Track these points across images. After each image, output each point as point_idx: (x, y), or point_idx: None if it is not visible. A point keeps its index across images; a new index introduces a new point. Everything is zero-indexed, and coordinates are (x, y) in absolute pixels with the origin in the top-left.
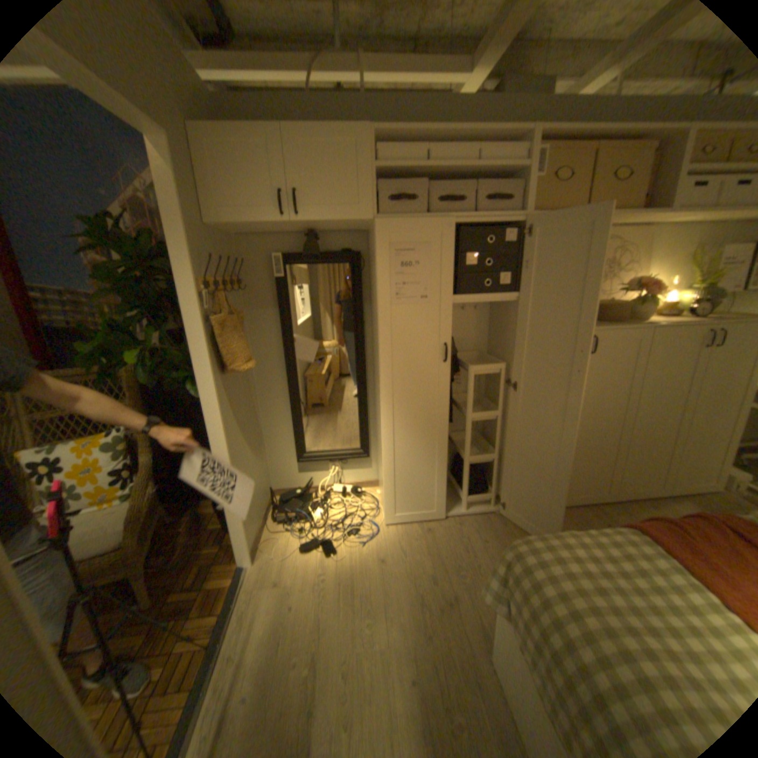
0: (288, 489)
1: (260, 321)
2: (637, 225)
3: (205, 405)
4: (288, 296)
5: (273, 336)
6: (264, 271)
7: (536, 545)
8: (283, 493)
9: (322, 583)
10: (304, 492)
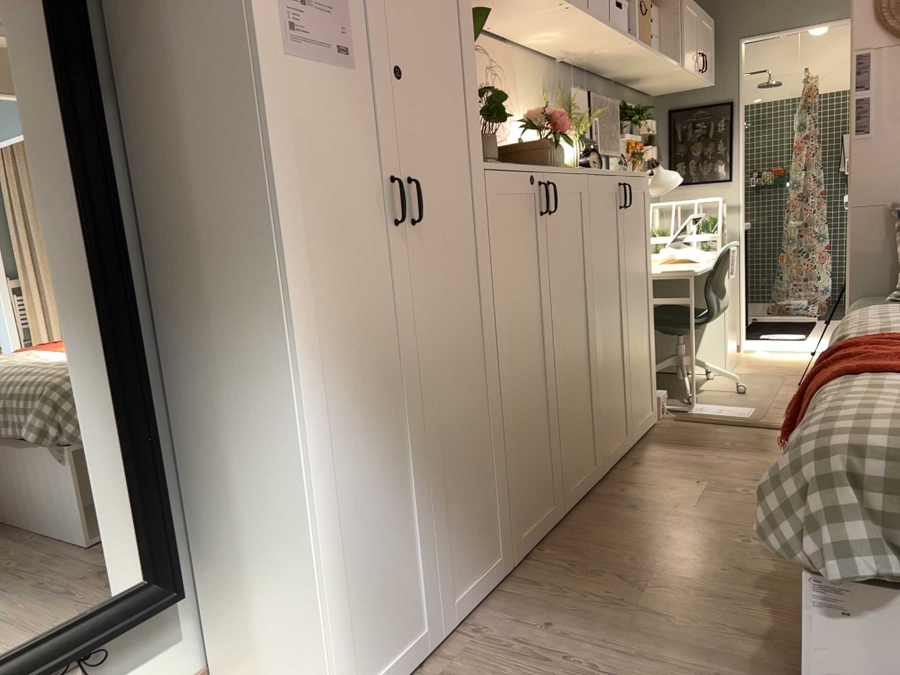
0: None
1: None
2: (494, 38)
3: None
4: None
5: None
6: None
7: (831, 440)
8: None
9: None
10: None
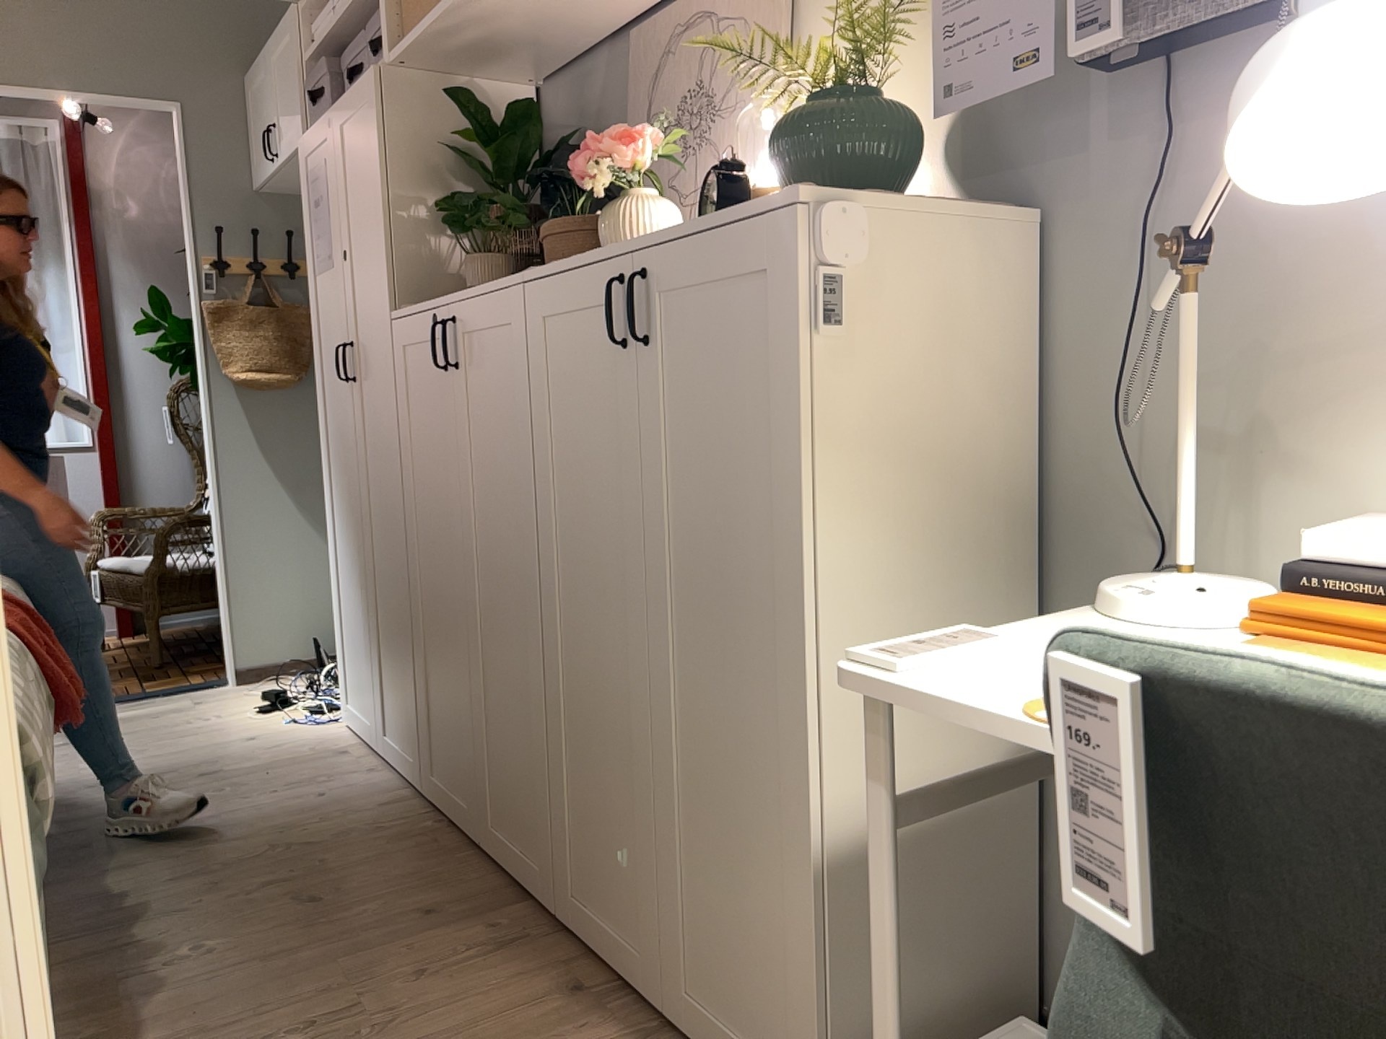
0: None
1: None
2: None
3: (201, 416)
4: None
5: None
6: None
7: None
8: None
9: (201, 720)
10: None
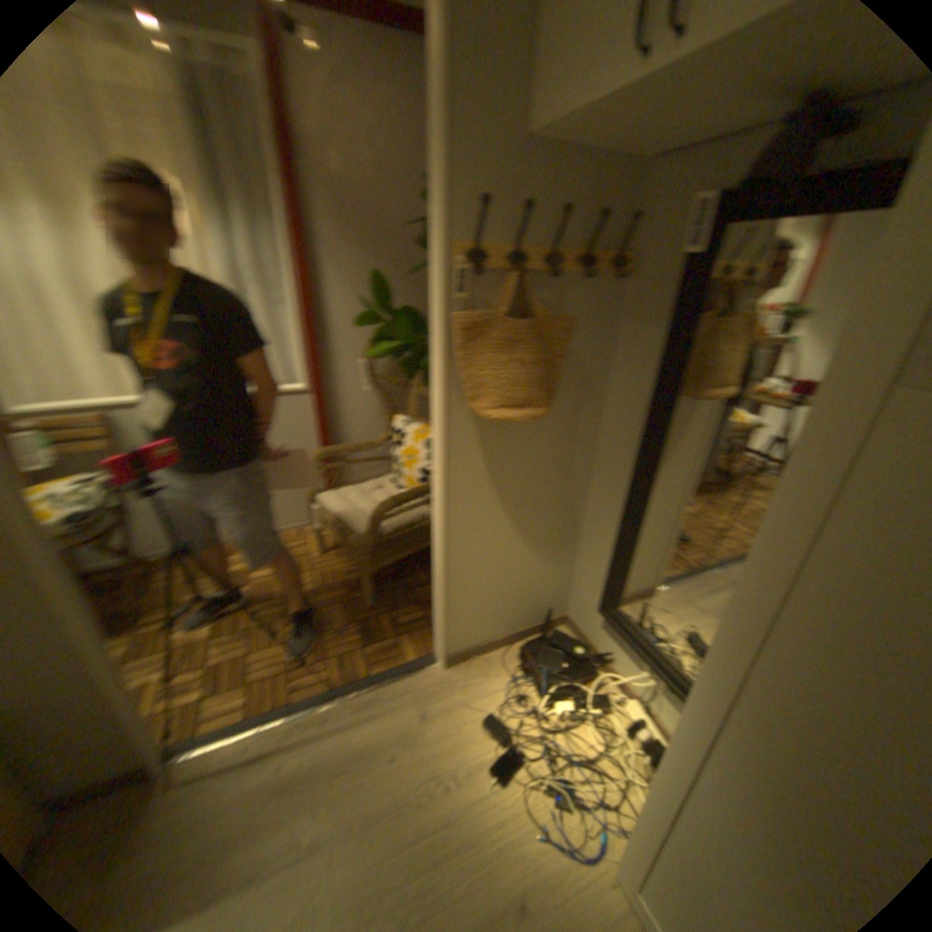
0: (583, 637)
1: (640, 348)
2: None
3: (436, 444)
4: (701, 303)
5: (650, 384)
6: (682, 241)
7: None
8: (576, 634)
9: (444, 793)
10: (586, 662)
